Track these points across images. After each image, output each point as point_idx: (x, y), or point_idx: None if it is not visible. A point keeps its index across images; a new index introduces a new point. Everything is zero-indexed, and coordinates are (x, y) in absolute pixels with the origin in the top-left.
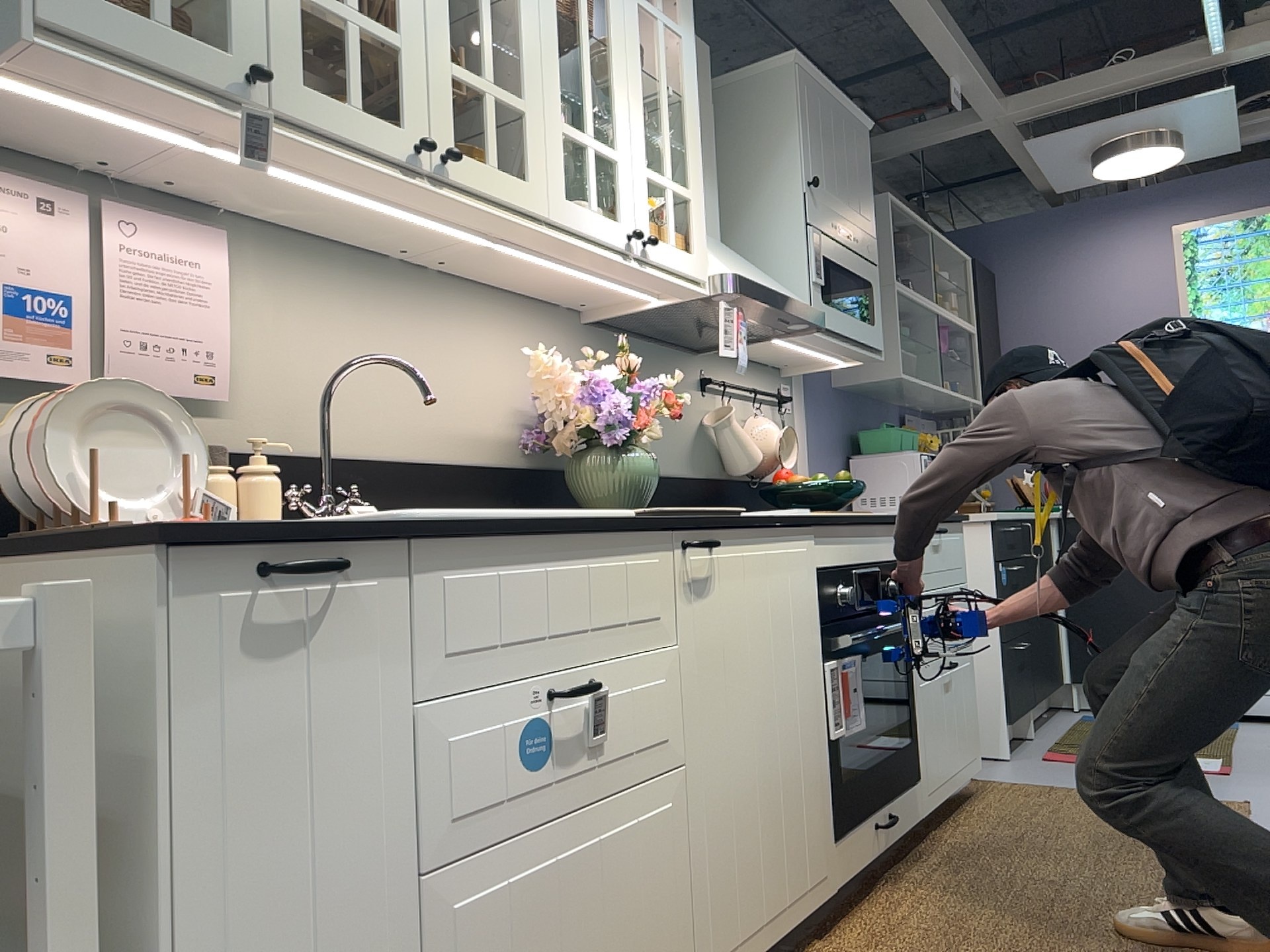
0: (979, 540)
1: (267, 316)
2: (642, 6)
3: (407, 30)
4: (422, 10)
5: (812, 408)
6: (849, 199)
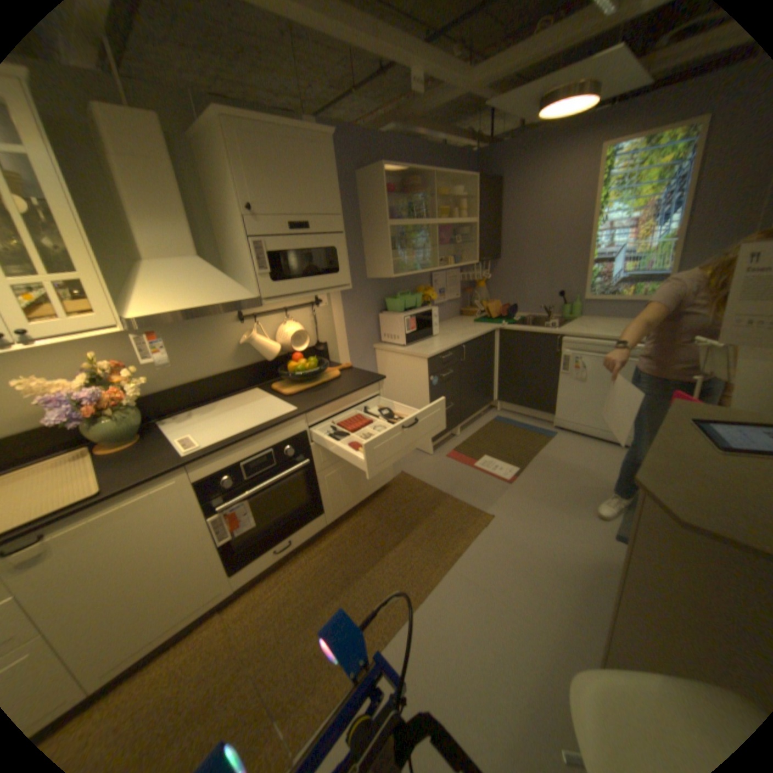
0: (421, 366)
1: None
2: None
3: None
4: None
5: (344, 298)
6: (301, 200)
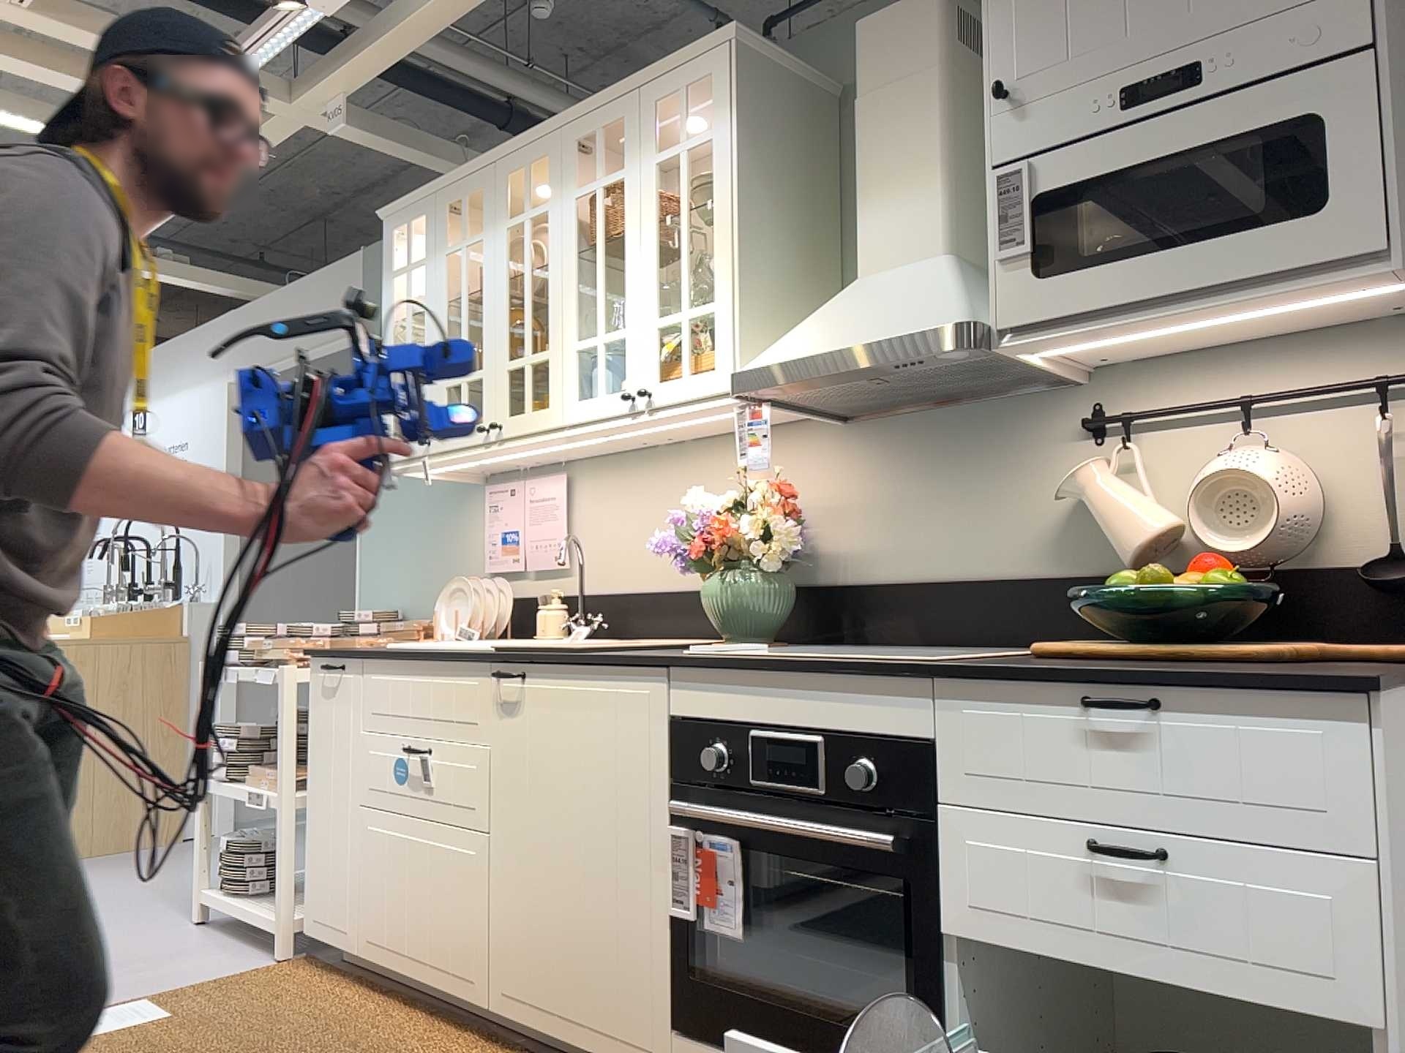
0: None
1: (590, 512)
2: (657, 162)
3: (485, 362)
4: (492, 343)
5: None
6: (1177, 4)
